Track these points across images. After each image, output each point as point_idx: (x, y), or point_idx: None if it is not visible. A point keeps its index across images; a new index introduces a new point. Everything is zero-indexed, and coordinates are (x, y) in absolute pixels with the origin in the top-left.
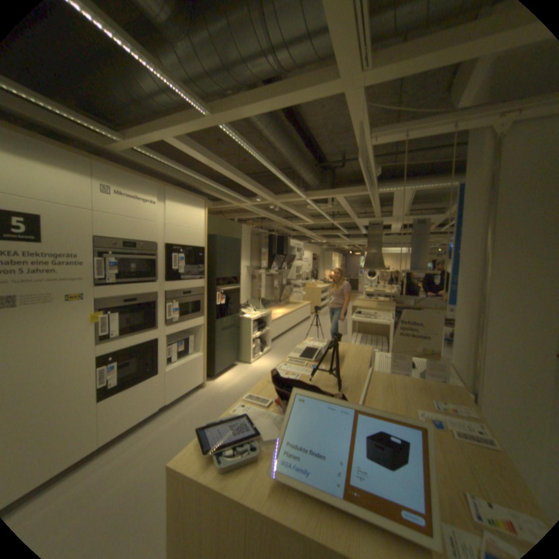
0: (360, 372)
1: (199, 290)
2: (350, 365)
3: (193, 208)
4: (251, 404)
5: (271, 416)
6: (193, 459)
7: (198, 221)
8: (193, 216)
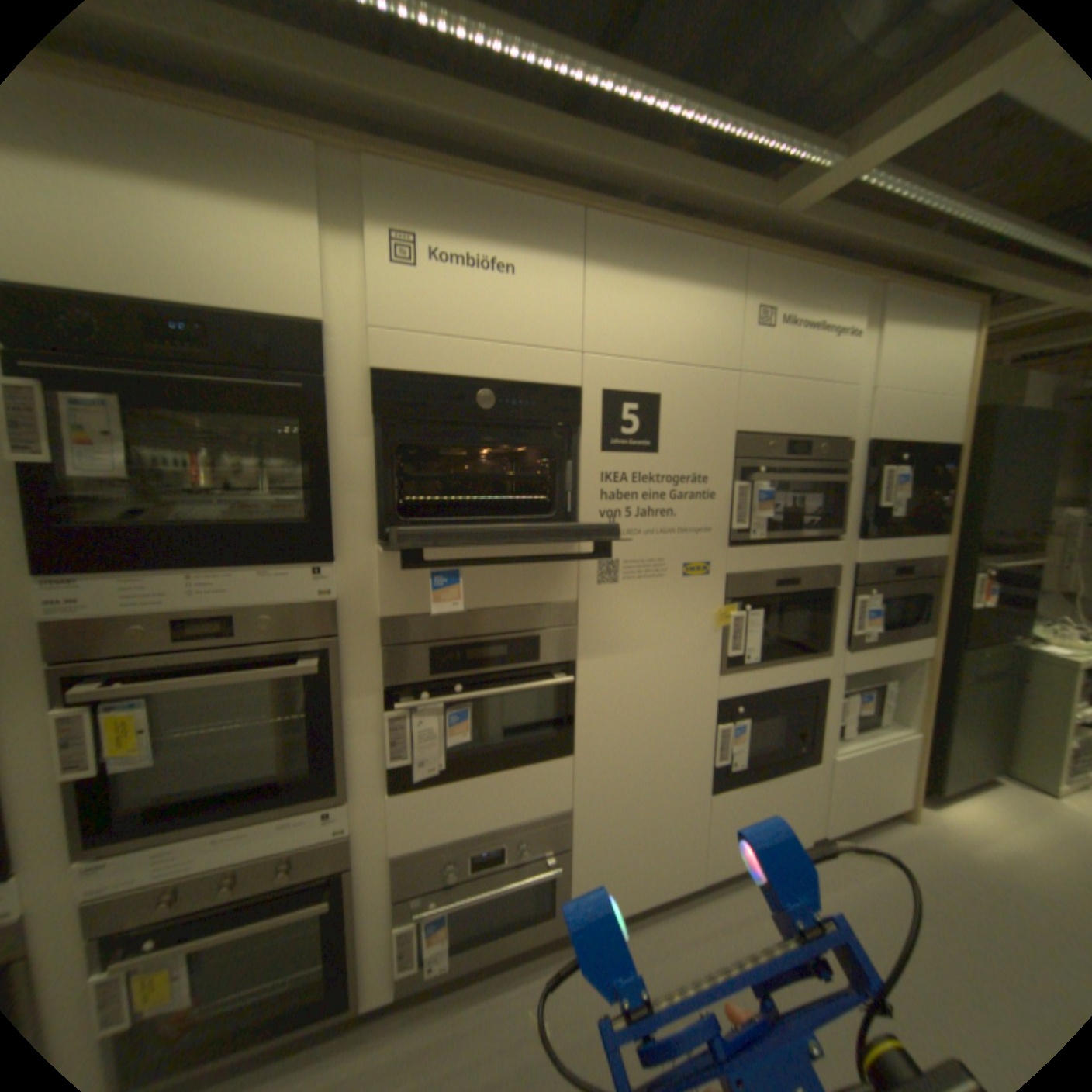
0: None
1: (936, 565)
2: None
3: (949, 330)
4: None
5: None
6: None
7: (957, 369)
8: (946, 355)
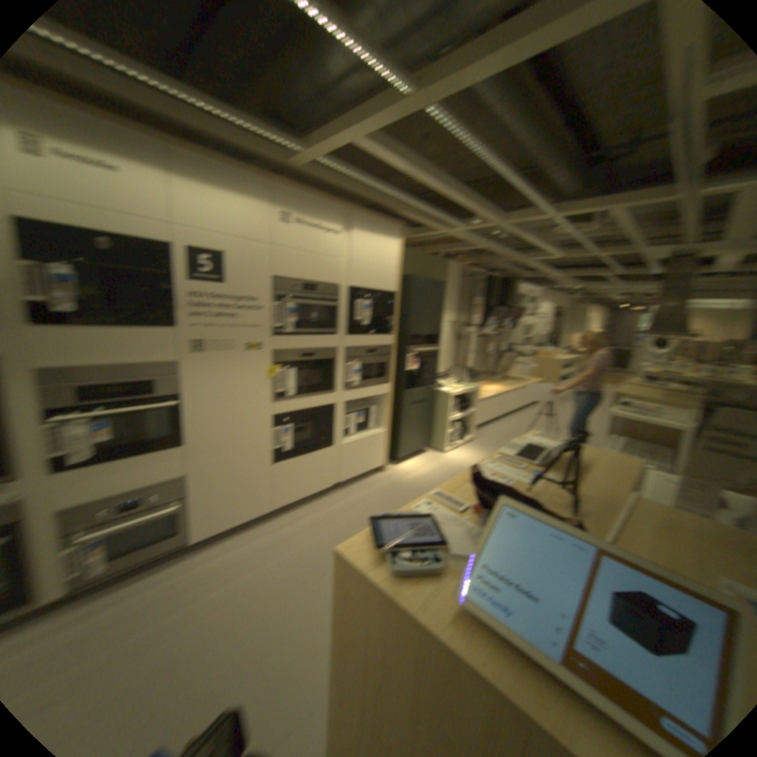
0: (614, 494)
1: (384, 350)
2: (598, 482)
3: (383, 238)
4: (439, 504)
5: (464, 526)
6: (363, 551)
7: (388, 257)
8: (382, 250)
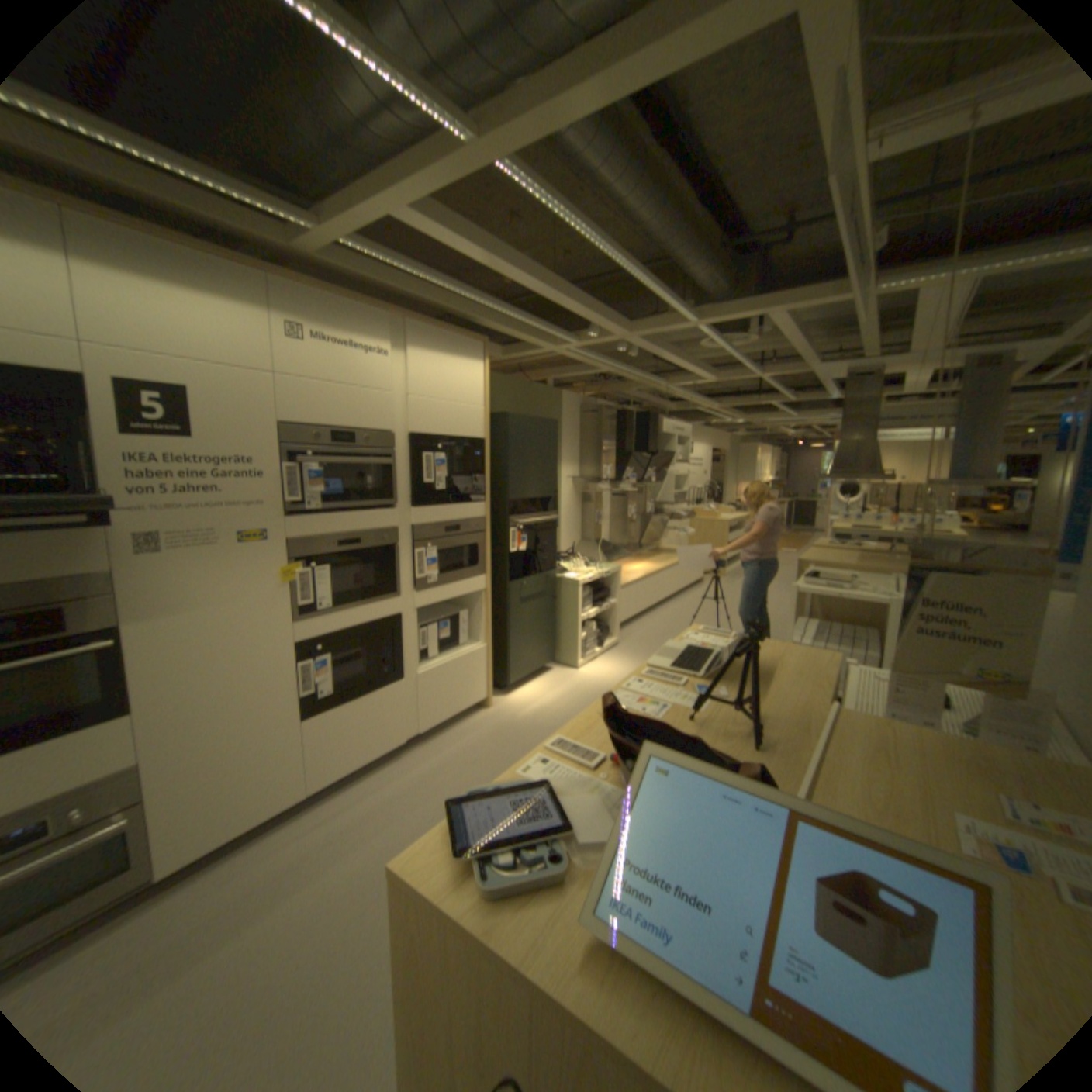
0: (809, 708)
1: (476, 524)
2: (787, 692)
3: (461, 359)
4: (563, 759)
5: (601, 789)
6: (443, 857)
7: (472, 387)
8: (461, 376)
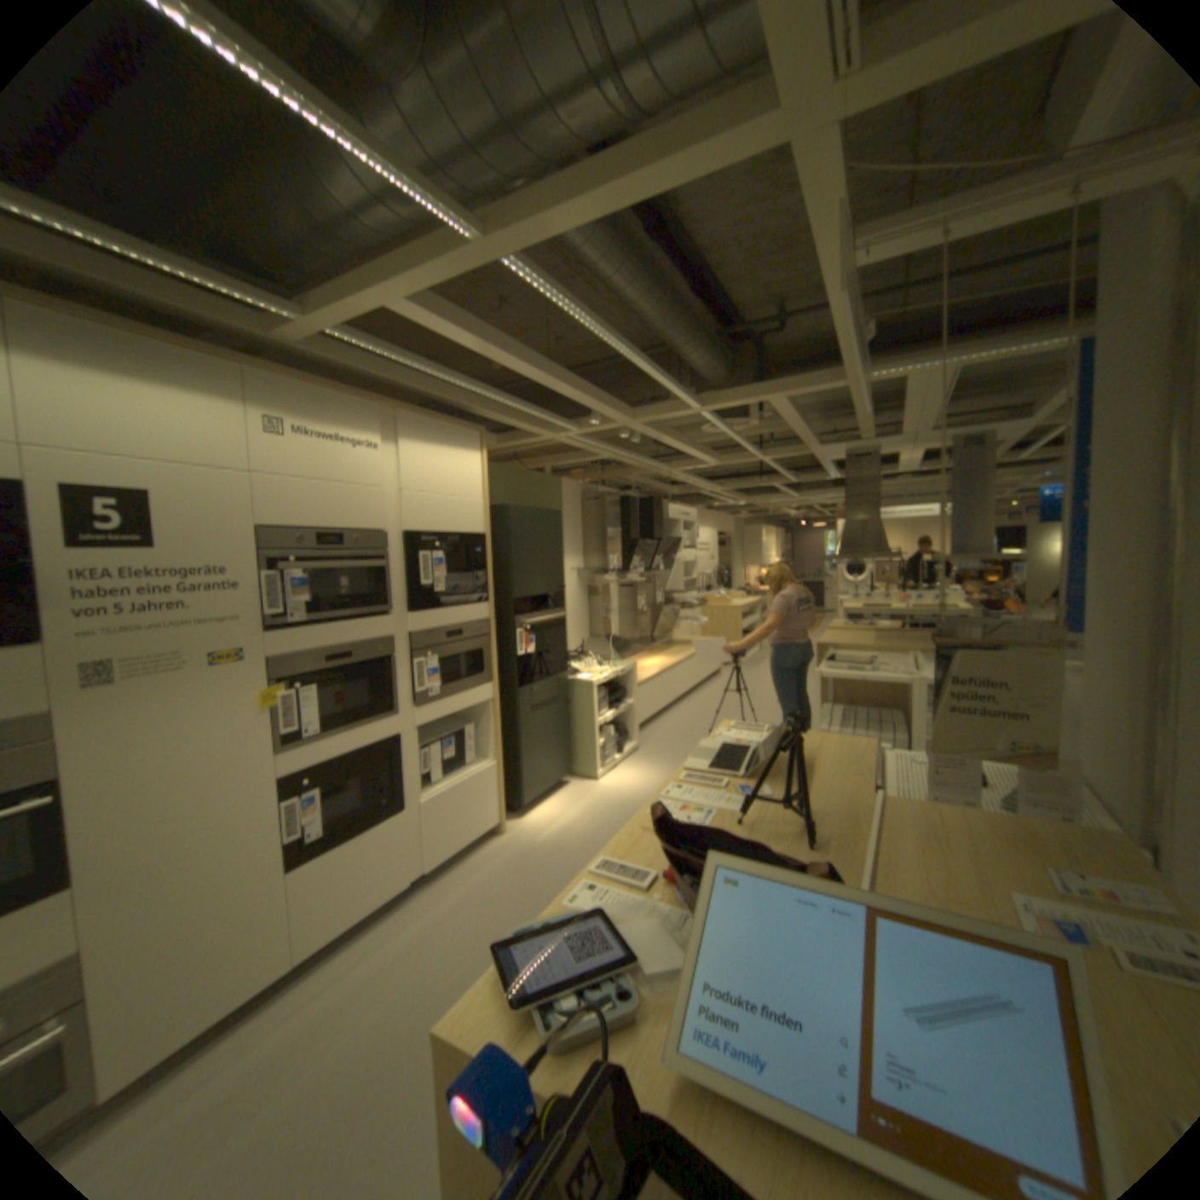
0: (855, 799)
1: (480, 626)
2: (830, 785)
3: (457, 450)
4: (611, 882)
5: (658, 911)
6: (491, 1013)
7: (469, 479)
8: (458, 468)
